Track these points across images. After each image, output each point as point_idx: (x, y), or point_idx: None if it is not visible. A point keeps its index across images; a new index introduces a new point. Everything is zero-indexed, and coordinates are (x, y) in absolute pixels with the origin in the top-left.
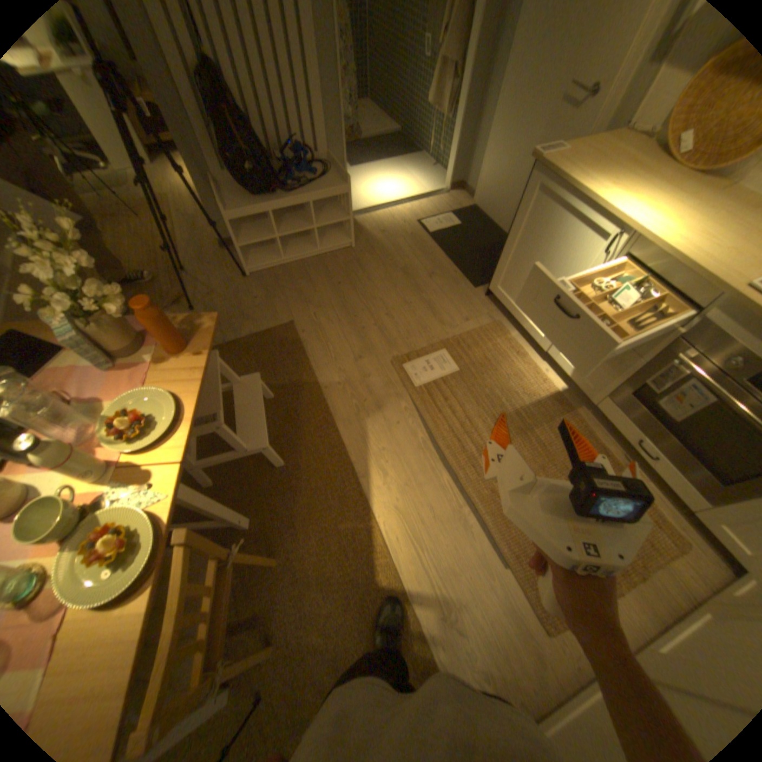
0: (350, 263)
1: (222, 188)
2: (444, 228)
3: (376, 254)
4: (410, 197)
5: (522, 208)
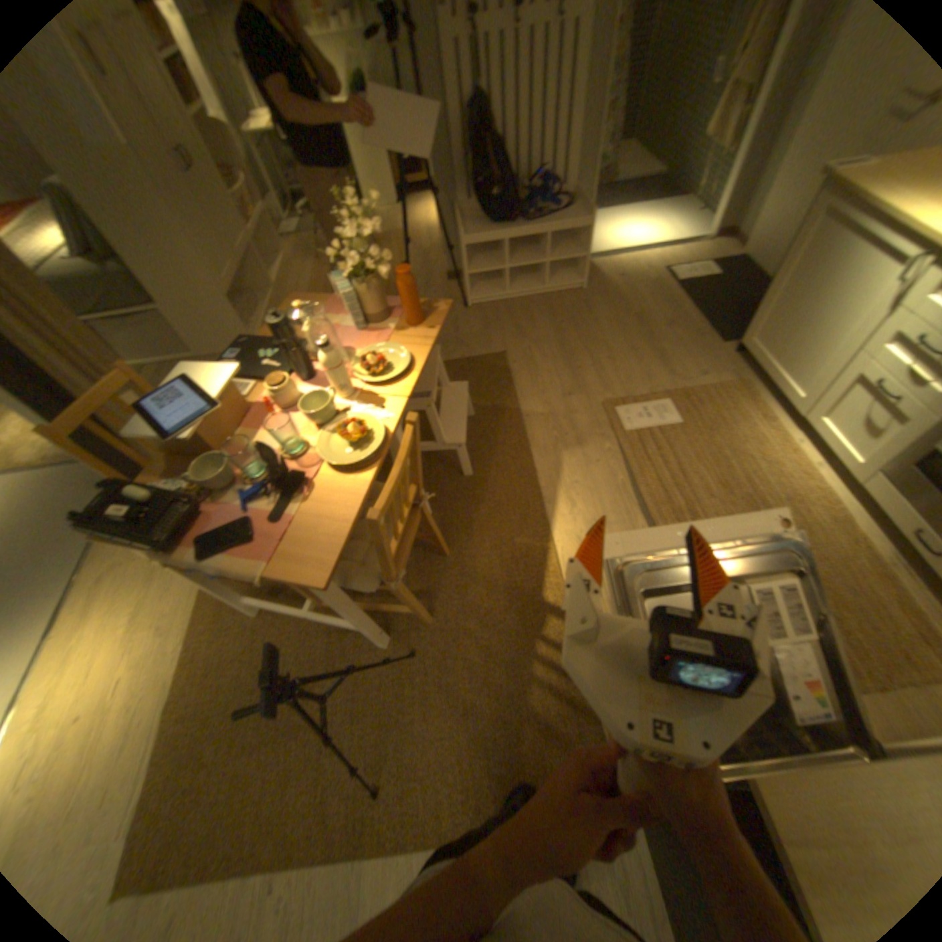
0: (578, 304)
1: (465, 216)
2: (699, 277)
3: (609, 297)
4: (662, 242)
5: (799, 239)
